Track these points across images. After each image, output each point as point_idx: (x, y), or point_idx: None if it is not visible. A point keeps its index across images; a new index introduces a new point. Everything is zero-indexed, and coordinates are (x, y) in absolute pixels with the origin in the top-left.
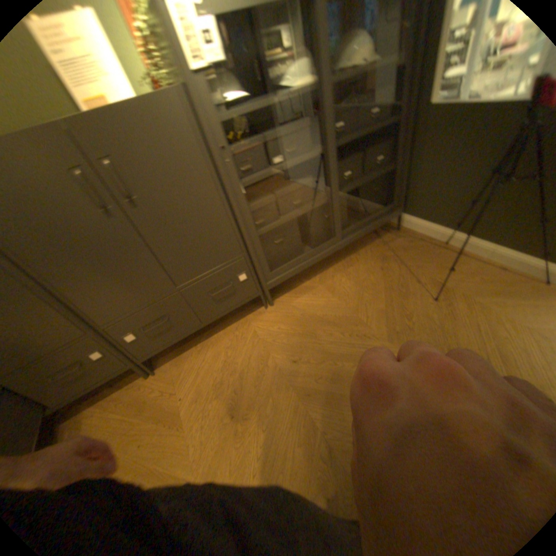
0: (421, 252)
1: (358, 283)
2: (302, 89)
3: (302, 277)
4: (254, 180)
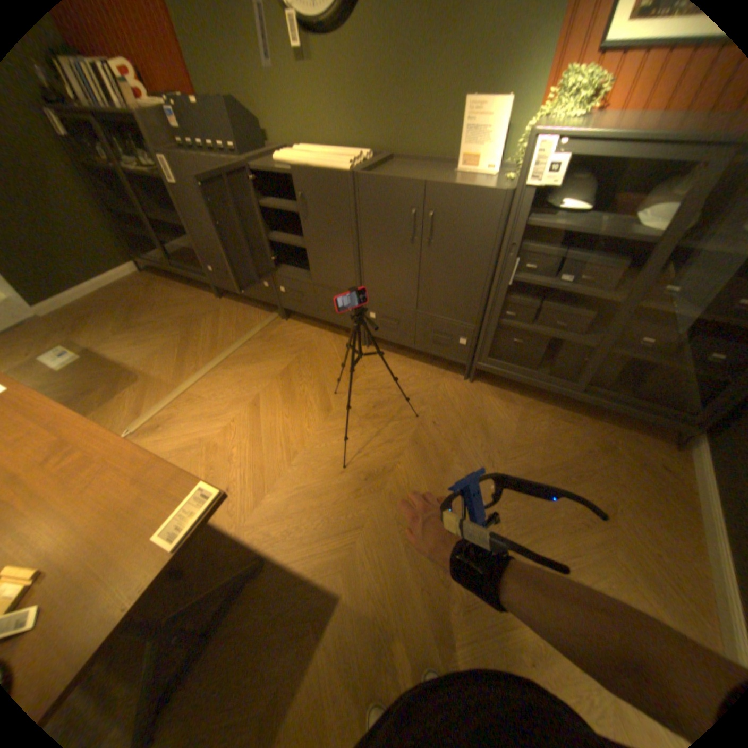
0: (653, 482)
1: (550, 435)
2: (647, 231)
3: (519, 387)
4: (526, 279)
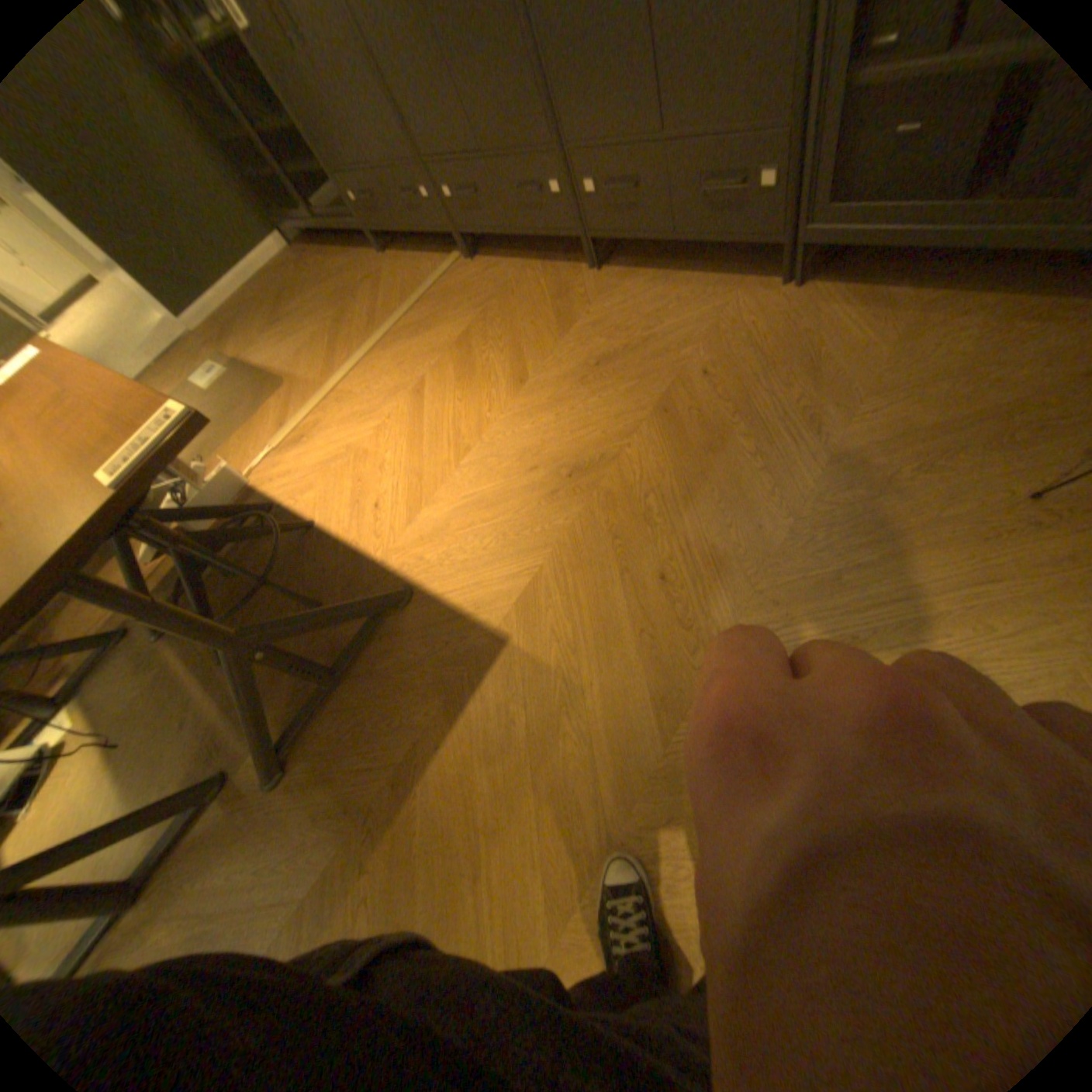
0: None
1: (978, 357)
2: None
3: (917, 272)
4: None
